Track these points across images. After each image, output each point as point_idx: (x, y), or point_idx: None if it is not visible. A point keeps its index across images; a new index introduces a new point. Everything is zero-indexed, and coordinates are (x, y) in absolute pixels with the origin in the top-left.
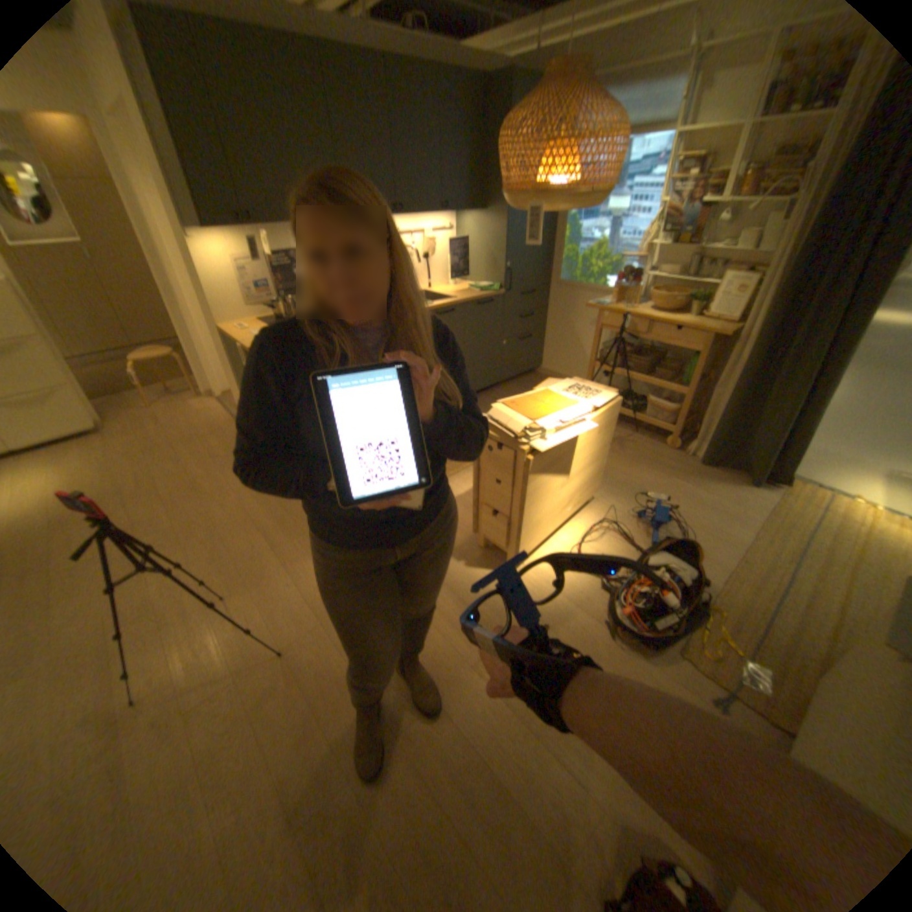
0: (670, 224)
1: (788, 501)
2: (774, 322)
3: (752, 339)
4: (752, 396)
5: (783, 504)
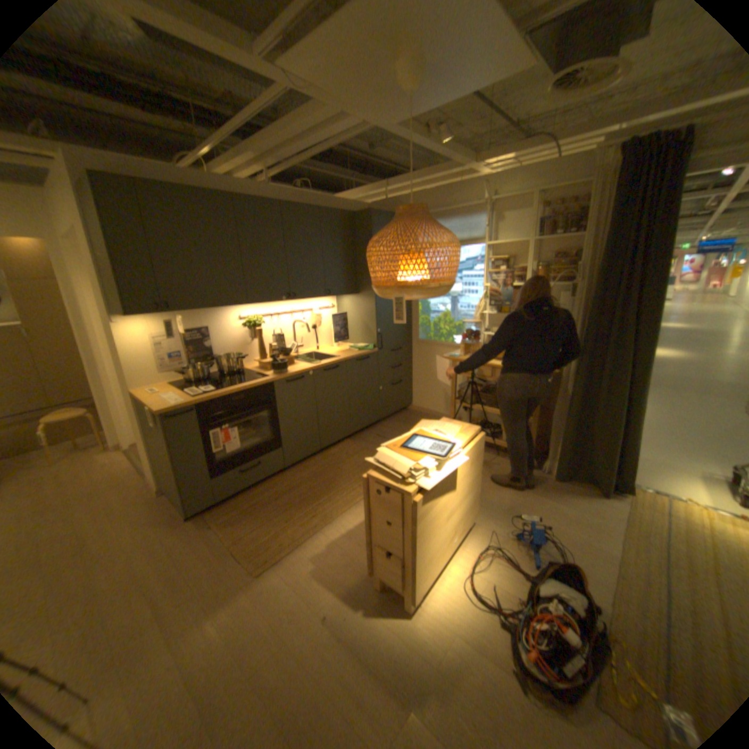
0: (492, 300)
1: (637, 510)
2: (585, 365)
3: (572, 378)
4: (583, 421)
5: (634, 513)
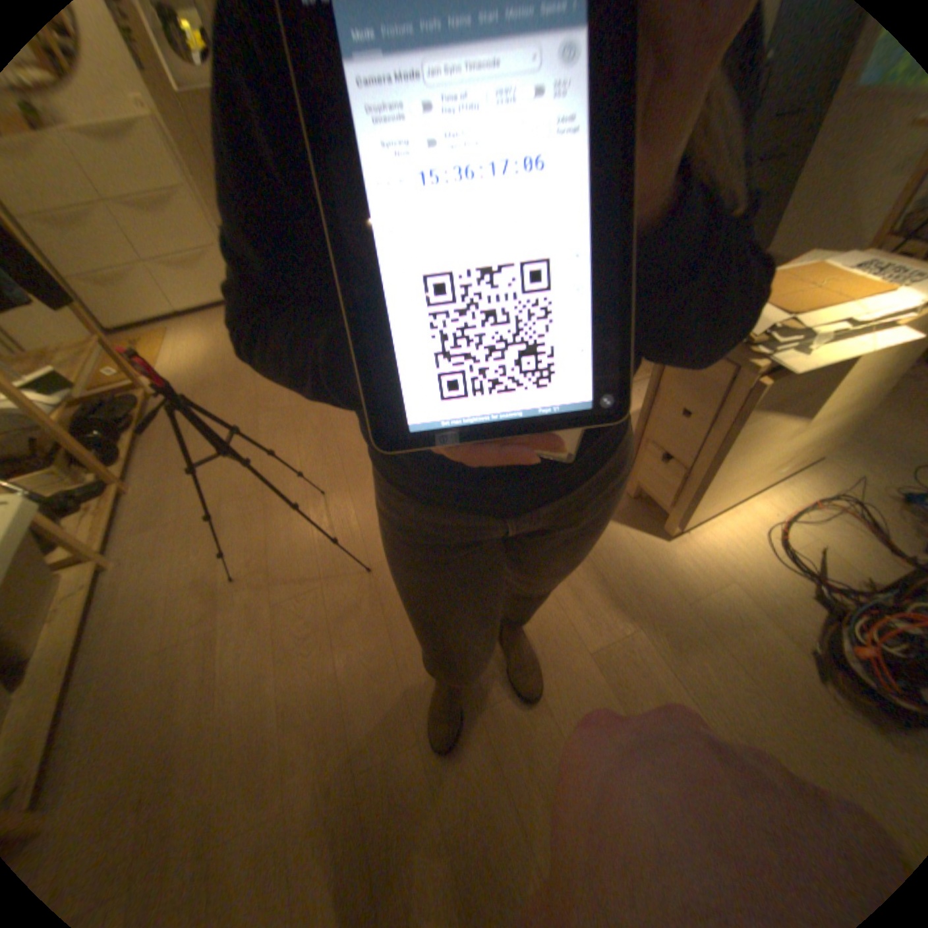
0: None
1: None
2: None
3: None
4: None
5: None
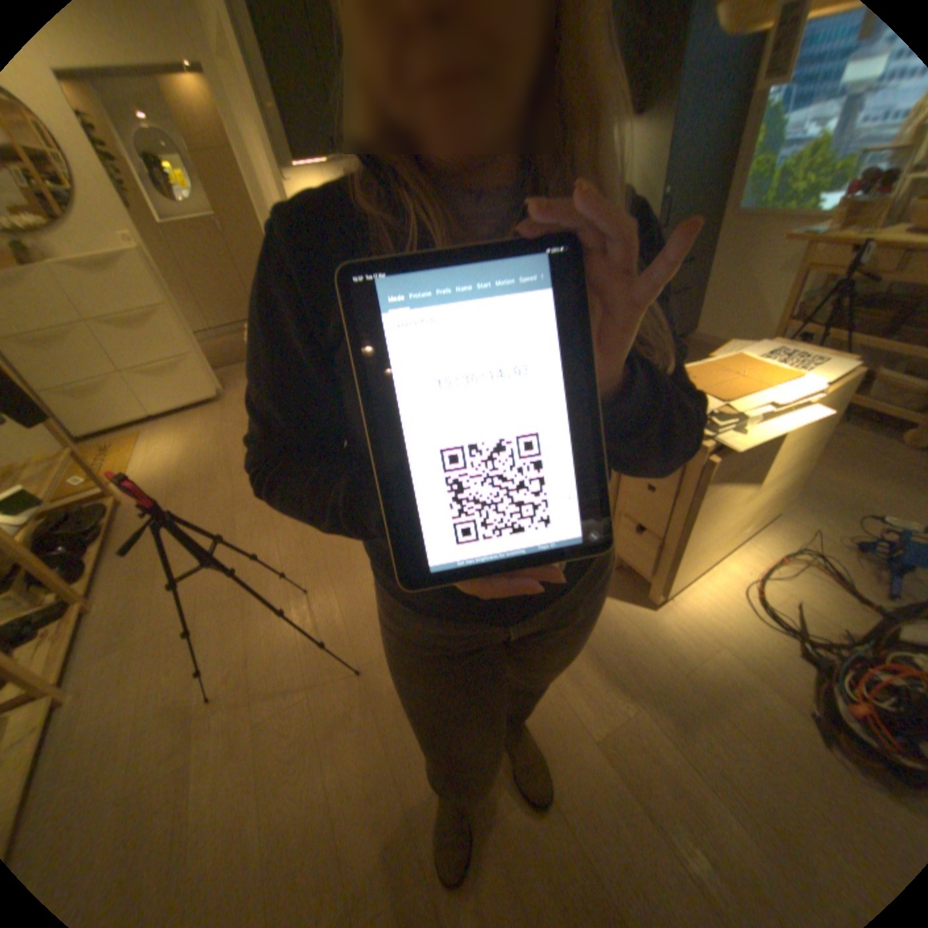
0: None
1: None
2: None
3: None
4: None
5: None
